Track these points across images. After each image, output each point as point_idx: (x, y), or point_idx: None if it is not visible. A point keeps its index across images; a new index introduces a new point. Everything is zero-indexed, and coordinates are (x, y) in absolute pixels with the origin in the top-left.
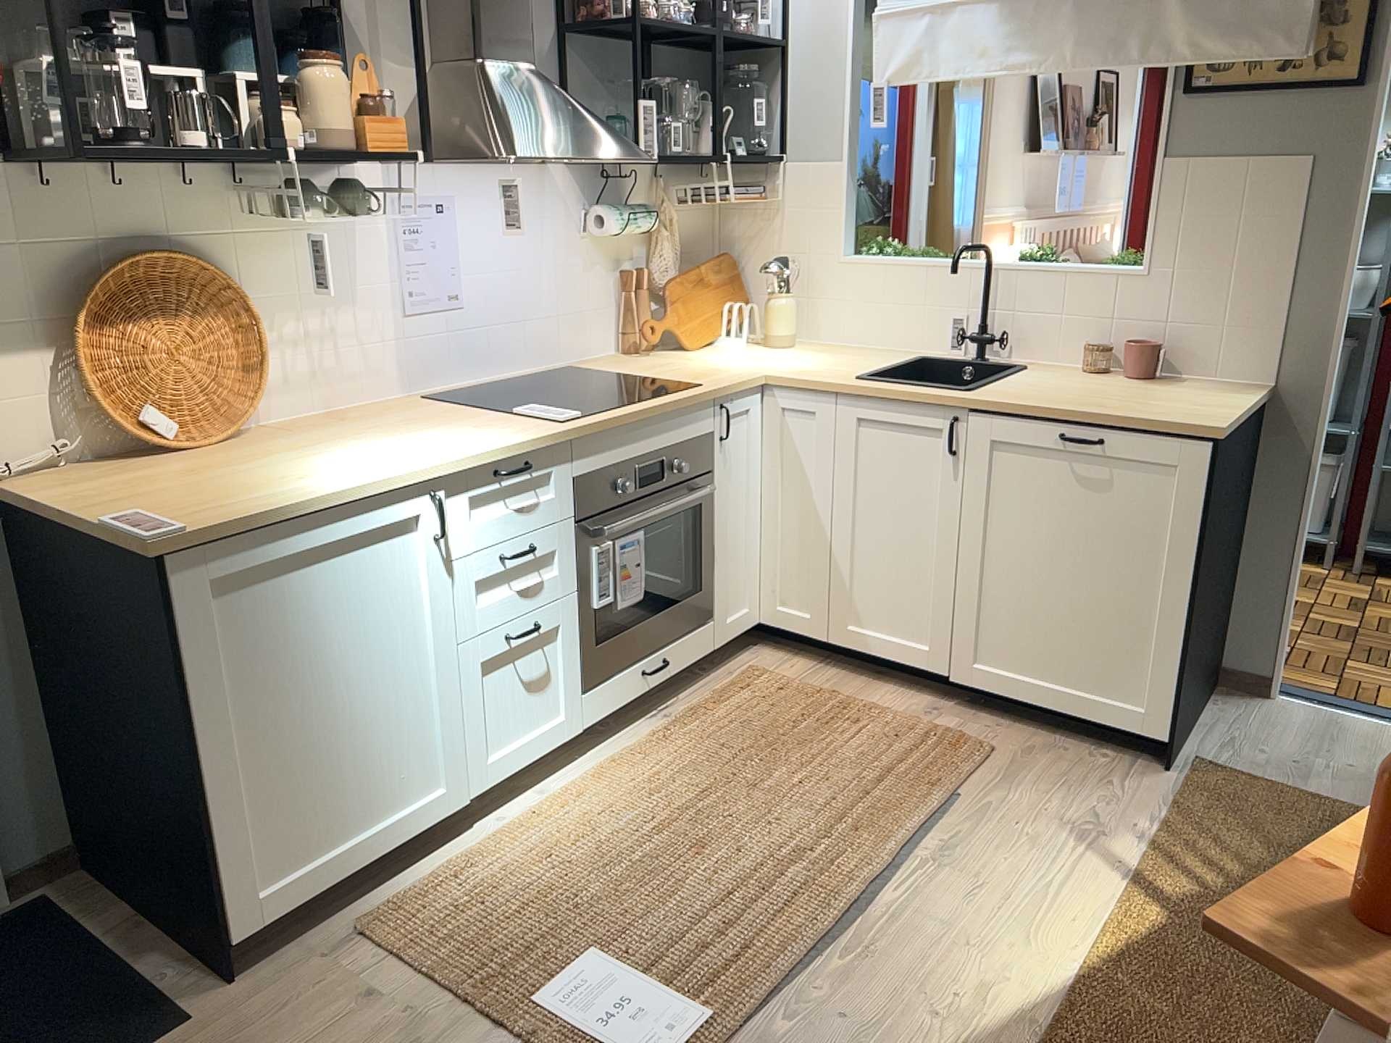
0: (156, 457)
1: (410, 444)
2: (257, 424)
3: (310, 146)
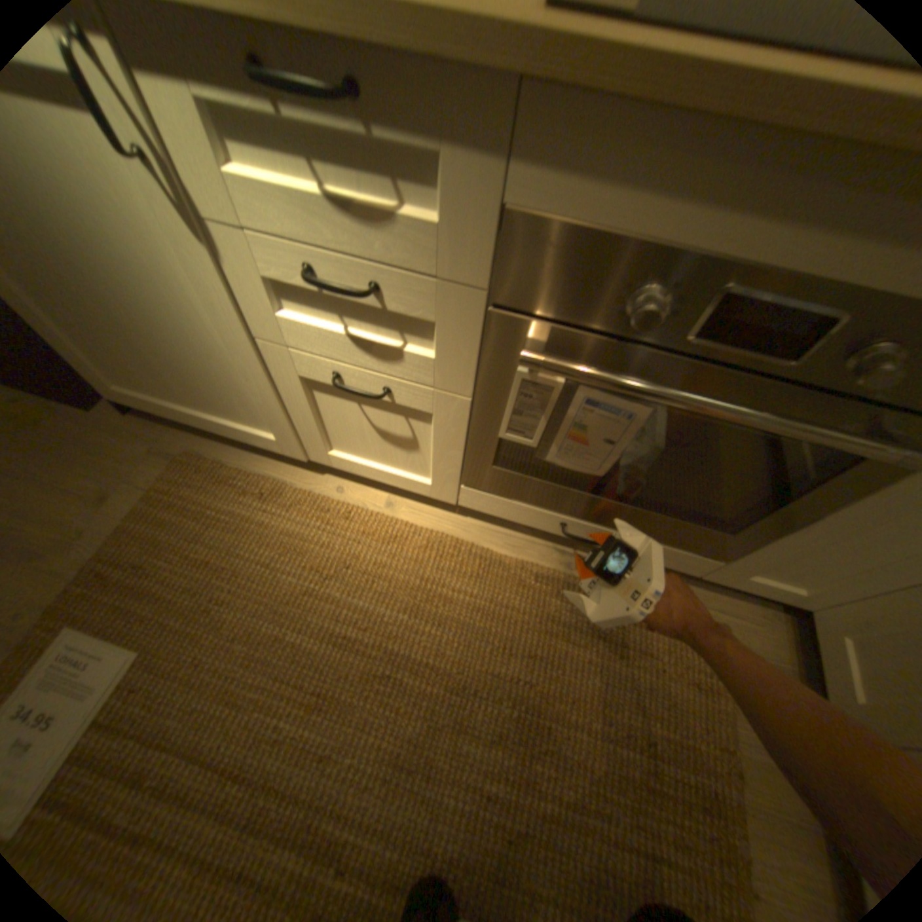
0: None
1: None
2: None
3: None
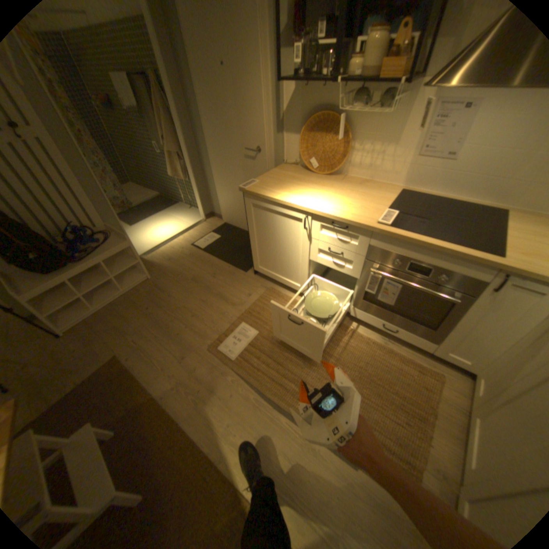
0: (306, 171)
1: (332, 199)
2: (345, 173)
3: (360, 73)
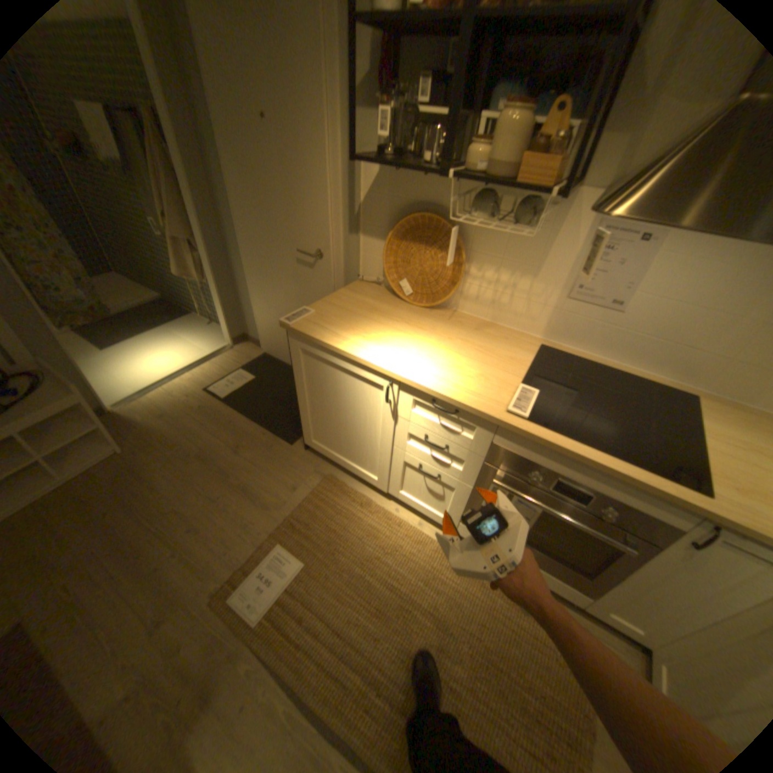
0: (393, 298)
1: (434, 357)
2: (454, 308)
3: (485, 168)
